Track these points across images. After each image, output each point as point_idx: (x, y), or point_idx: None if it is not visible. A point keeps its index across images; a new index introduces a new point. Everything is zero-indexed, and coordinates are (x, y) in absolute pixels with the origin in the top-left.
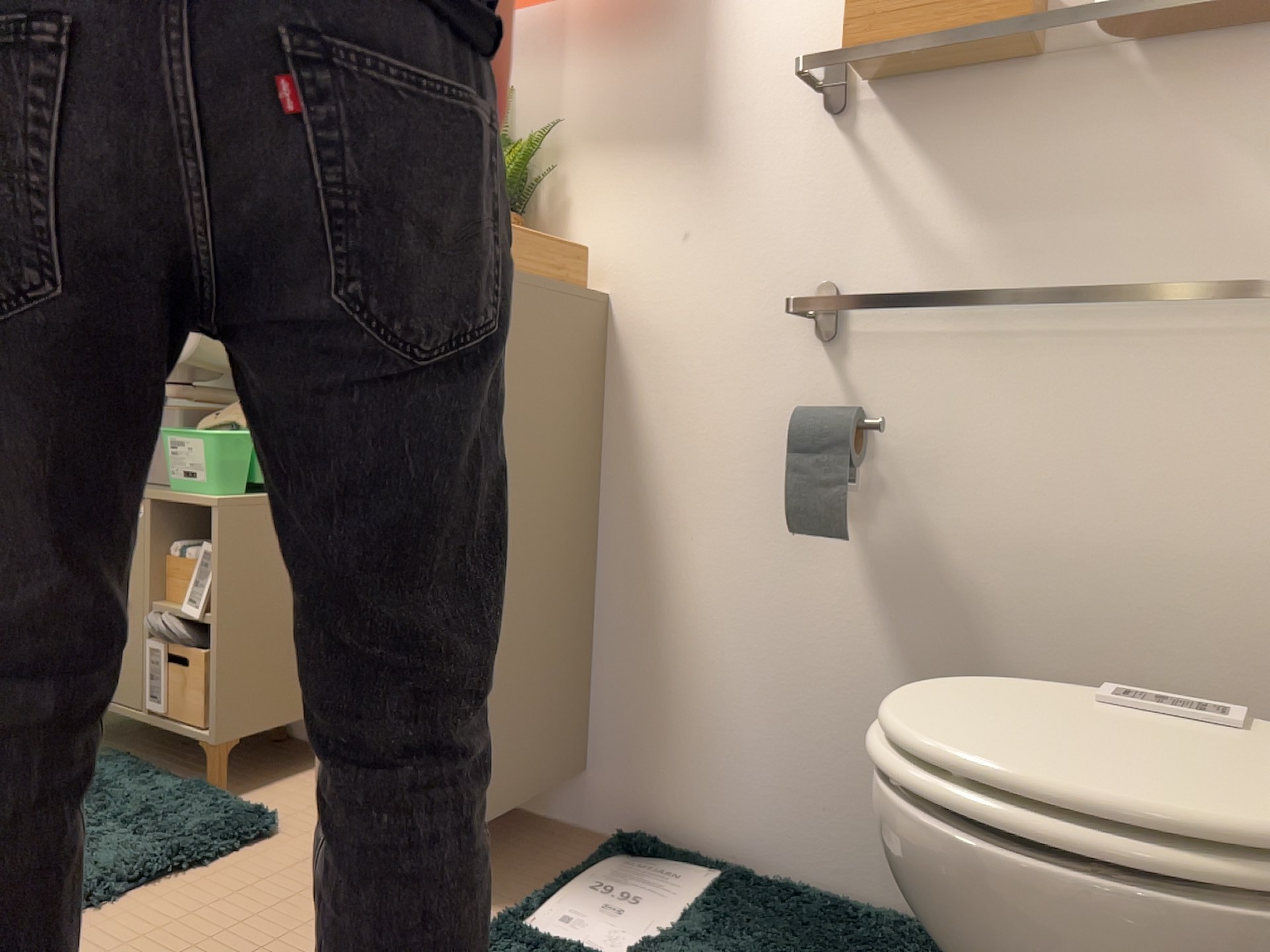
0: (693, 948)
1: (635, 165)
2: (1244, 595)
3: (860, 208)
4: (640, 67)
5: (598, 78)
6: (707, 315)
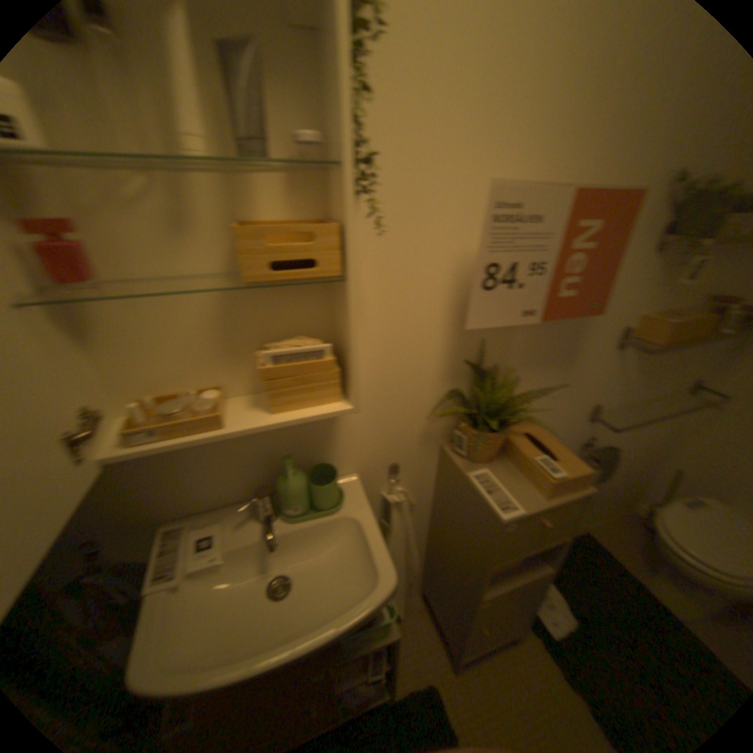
0: (579, 602)
1: (542, 372)
2: (652, 449)
3: (615, 379)
4: (555, 328)
5: (534, 332)
6: (556, 423)
